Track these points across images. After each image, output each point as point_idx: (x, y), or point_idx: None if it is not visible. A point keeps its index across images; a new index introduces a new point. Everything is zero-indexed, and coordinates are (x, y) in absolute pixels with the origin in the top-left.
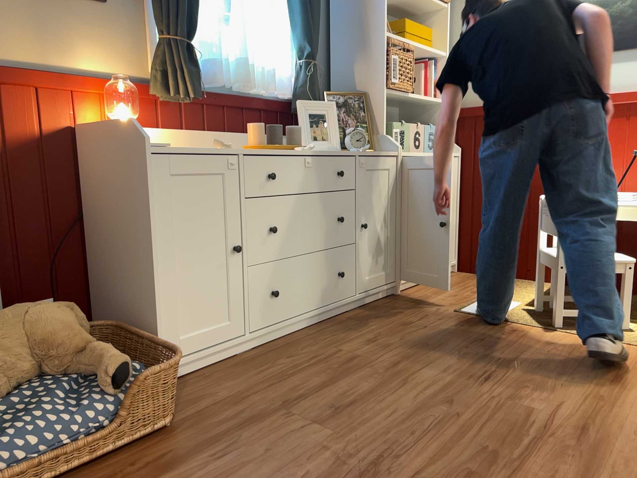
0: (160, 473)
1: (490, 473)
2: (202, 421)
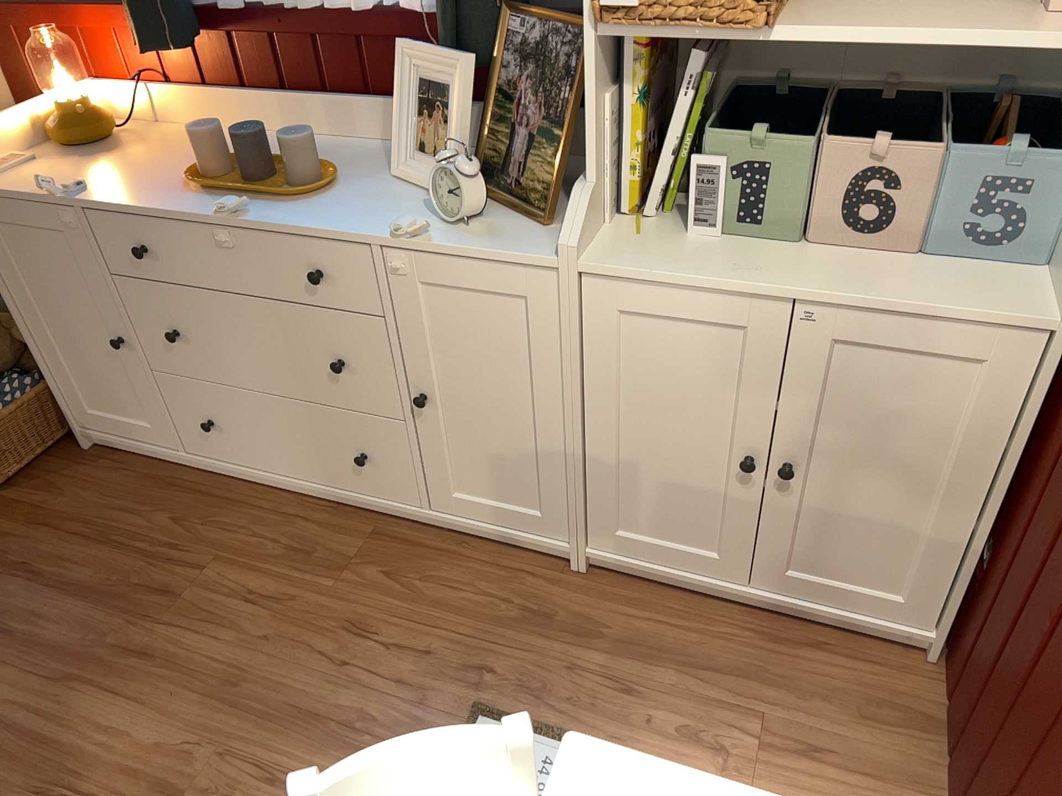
0: None
1: None
2: None
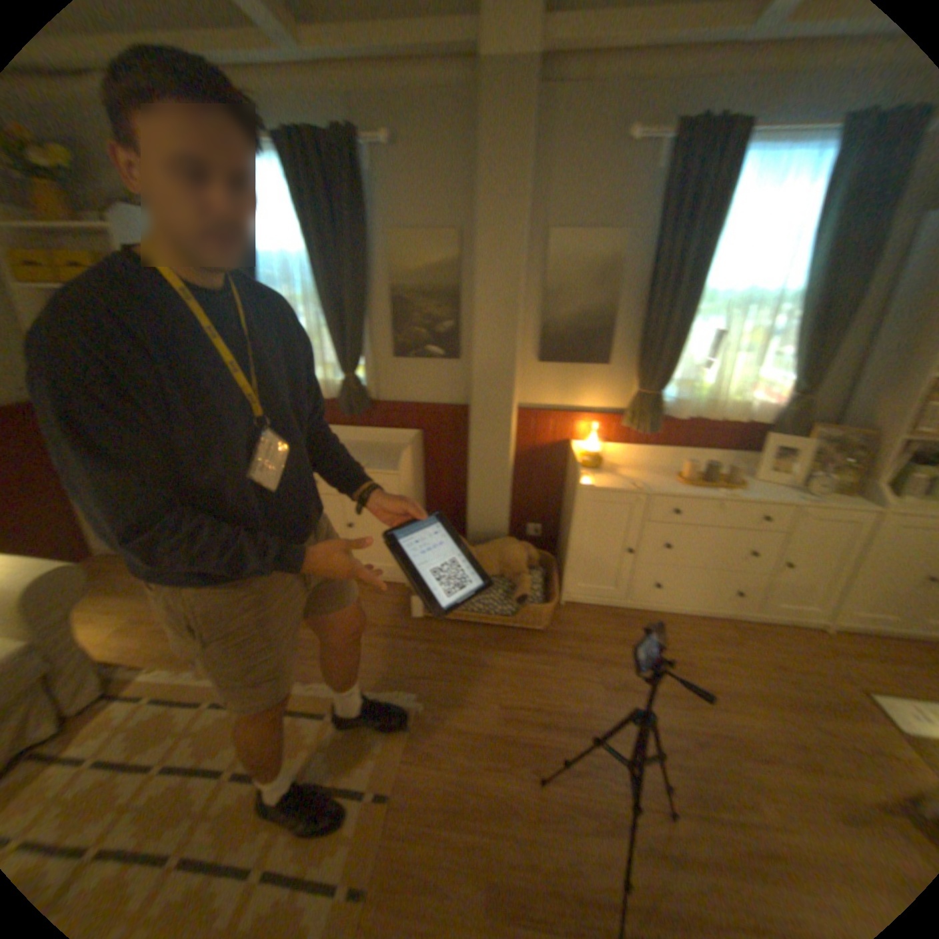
0: (519, 653)
1: (654, 801)
2: (558, 640)
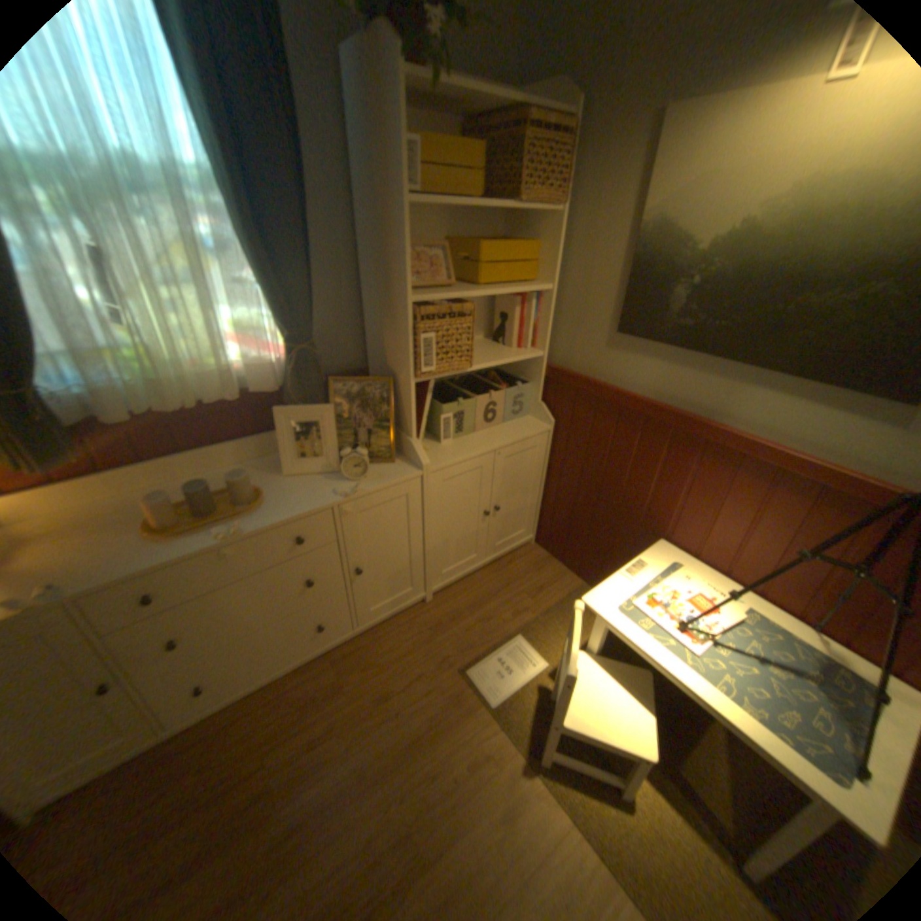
0: None
1: None
2: None
